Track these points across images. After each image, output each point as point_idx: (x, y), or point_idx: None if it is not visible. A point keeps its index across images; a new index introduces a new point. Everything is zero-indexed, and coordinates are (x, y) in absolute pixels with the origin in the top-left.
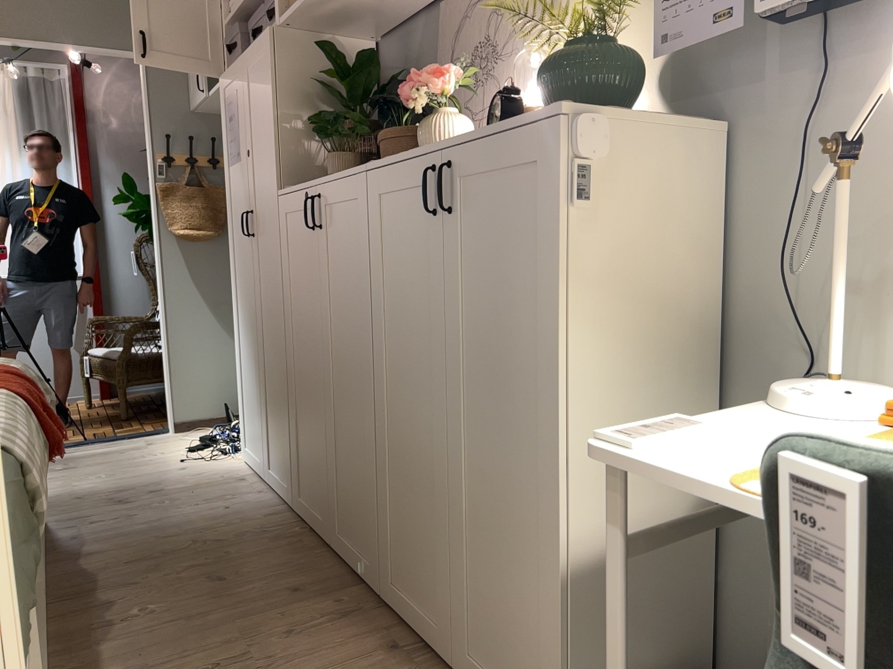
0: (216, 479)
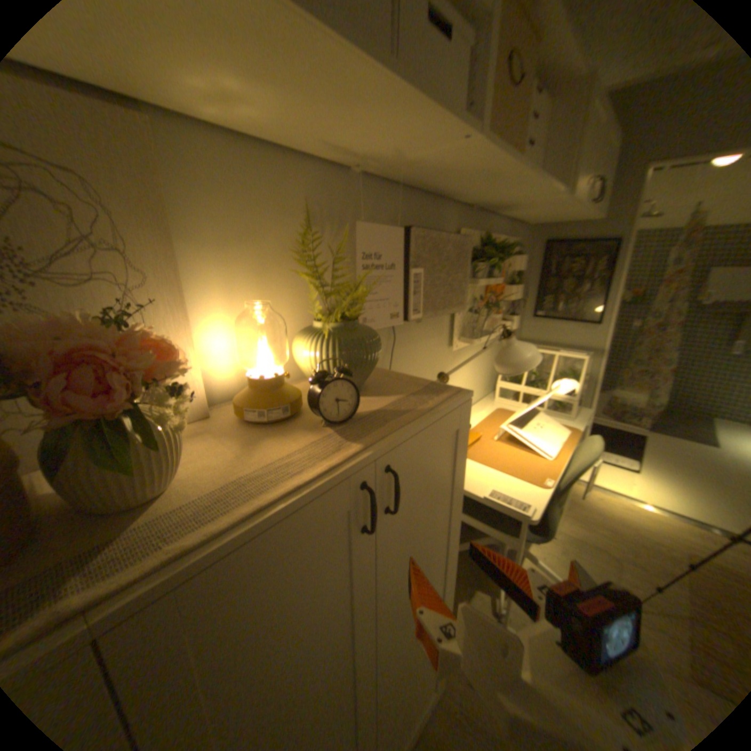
0: None
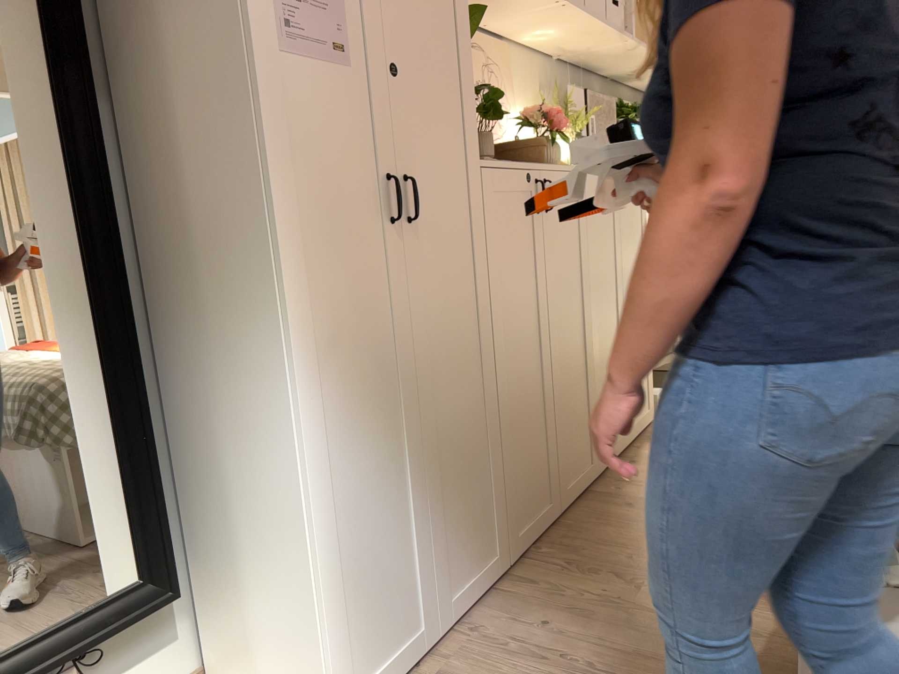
0: None
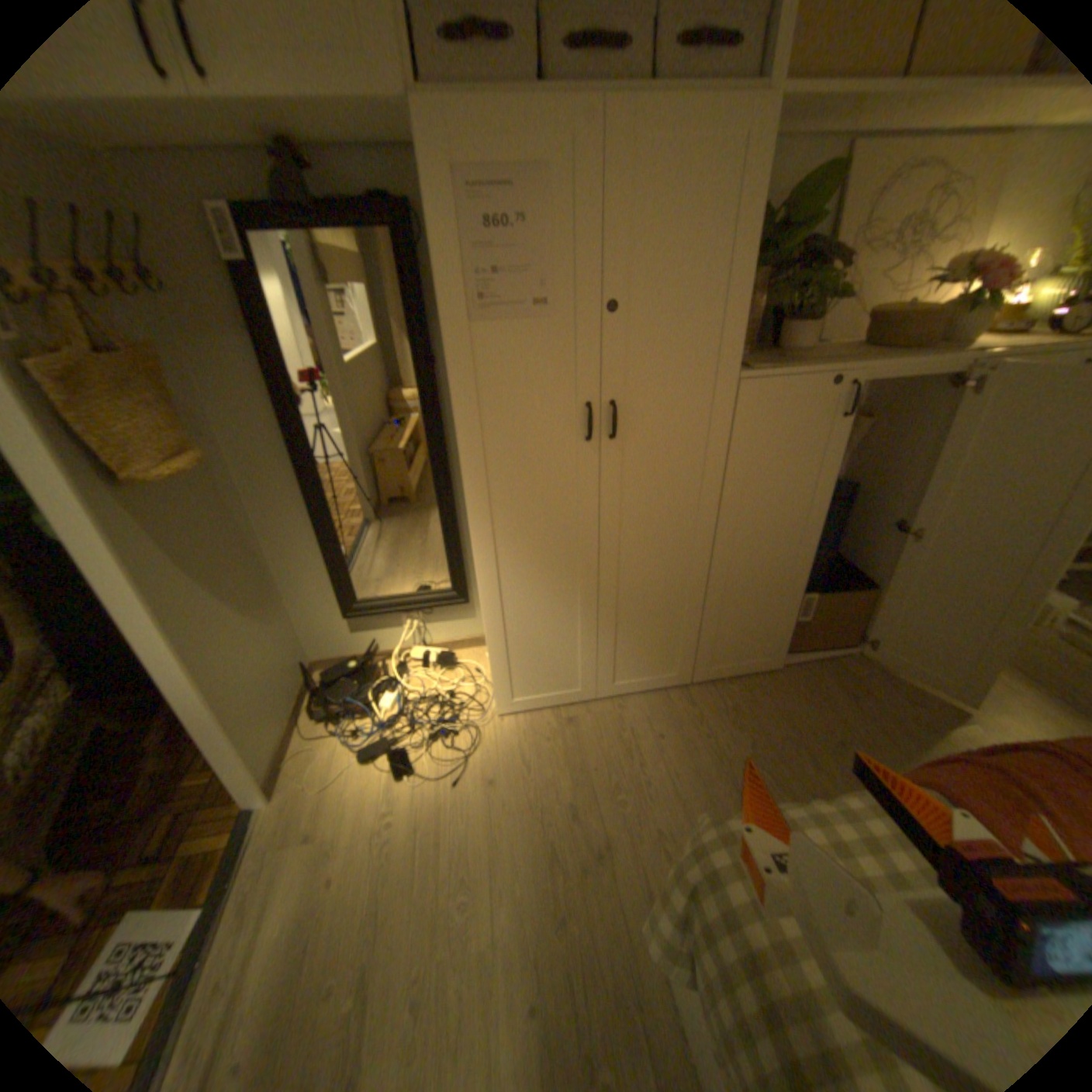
0: (556, 745)
